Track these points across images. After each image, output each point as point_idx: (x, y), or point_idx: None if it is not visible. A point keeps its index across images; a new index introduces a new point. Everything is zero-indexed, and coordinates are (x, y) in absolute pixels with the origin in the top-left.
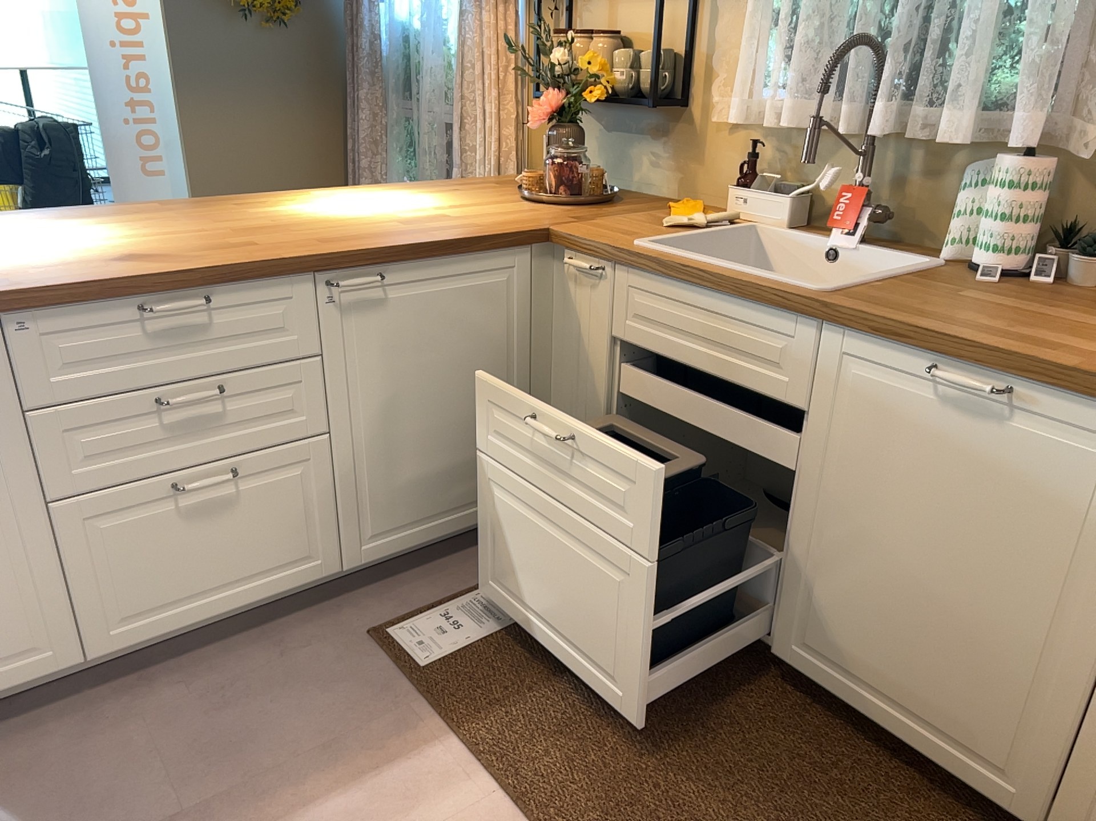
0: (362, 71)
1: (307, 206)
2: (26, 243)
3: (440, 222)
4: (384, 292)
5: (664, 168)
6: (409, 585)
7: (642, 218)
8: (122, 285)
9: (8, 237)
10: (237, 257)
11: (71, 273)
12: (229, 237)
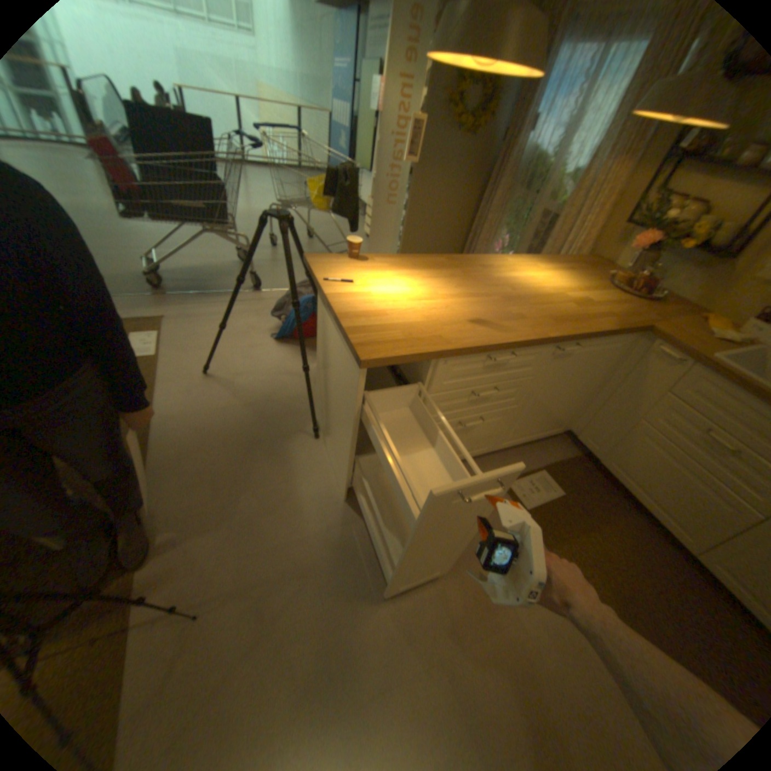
0: (507, 167)
1: (514, 274)
2: (417, 293)
3: (594, 307)
4: (574, 351)
5: (697, 284)
6: (511, 459)
7: (696, 324)
8: (489, 347)
9: (404, 283)
10: (527, 331)
11: (462, 334)
12: (505, 305)
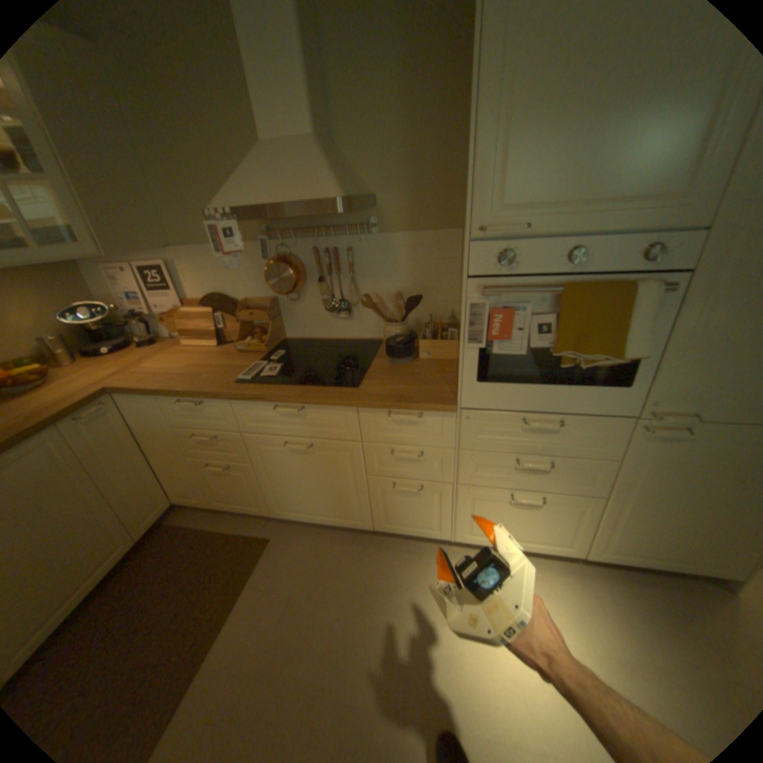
0: None
1: None
2: None
3: None
4: None
5: None
6: None
7: None
8: None
9: None
10: None
11: None
12: None
